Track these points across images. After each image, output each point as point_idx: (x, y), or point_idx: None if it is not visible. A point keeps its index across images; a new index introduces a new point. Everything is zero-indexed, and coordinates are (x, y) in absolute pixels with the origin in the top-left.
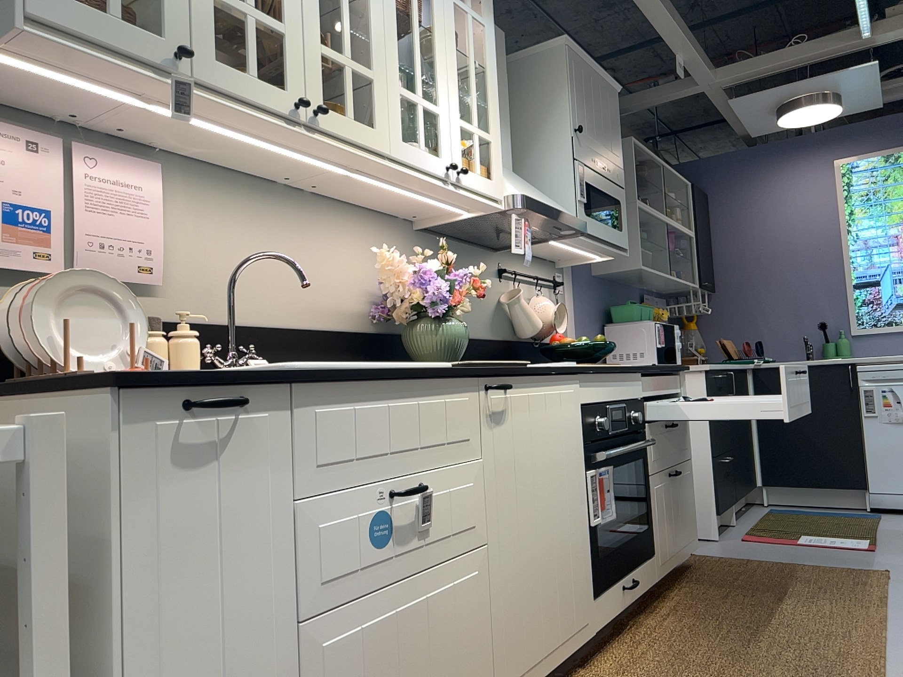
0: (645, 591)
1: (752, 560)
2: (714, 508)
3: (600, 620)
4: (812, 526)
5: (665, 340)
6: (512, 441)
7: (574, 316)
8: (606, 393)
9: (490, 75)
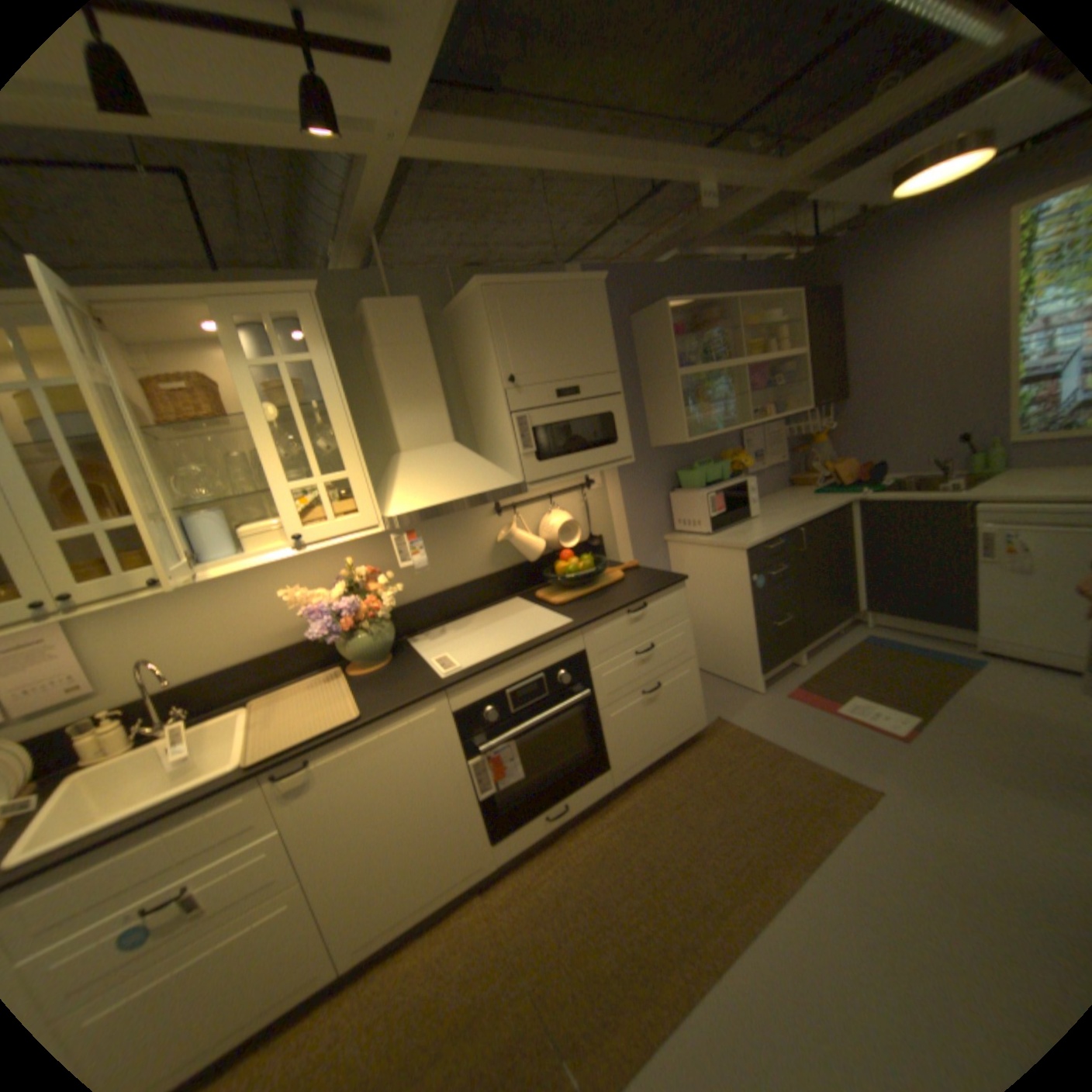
0: (591, 805)
1: (760, 744)
2: (759, 669)
3: (504, 858)
4: (882, 681)
5: (721, 508)
6: (325, 799)
7: (618, 502)
8: (503, 682)
9: (332, 409)
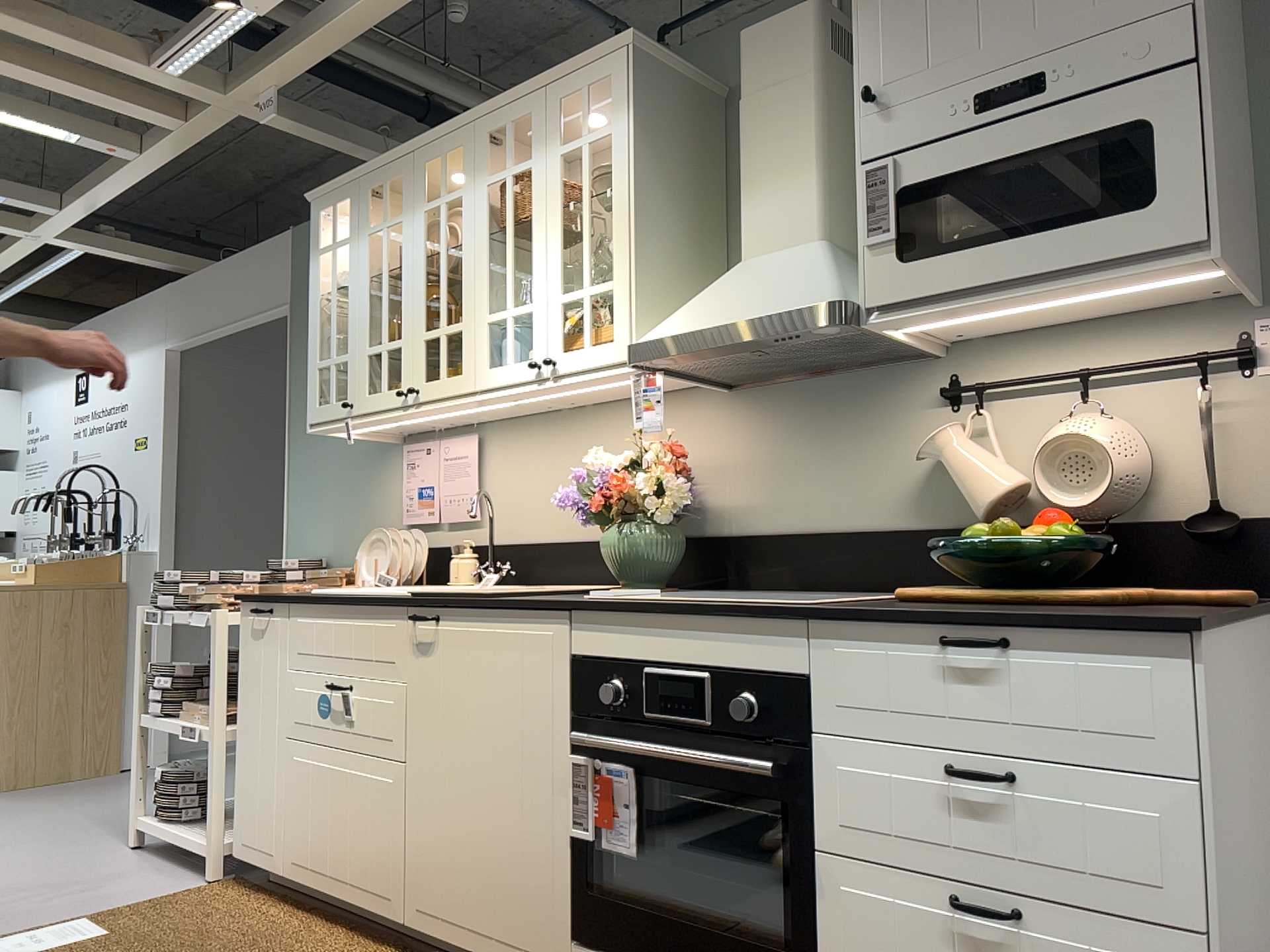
0: None
1: None
2: None
3: None
4: None
5: None
6: (438, 676)
7: None
8: (643, 648)
9: (614, 194)
